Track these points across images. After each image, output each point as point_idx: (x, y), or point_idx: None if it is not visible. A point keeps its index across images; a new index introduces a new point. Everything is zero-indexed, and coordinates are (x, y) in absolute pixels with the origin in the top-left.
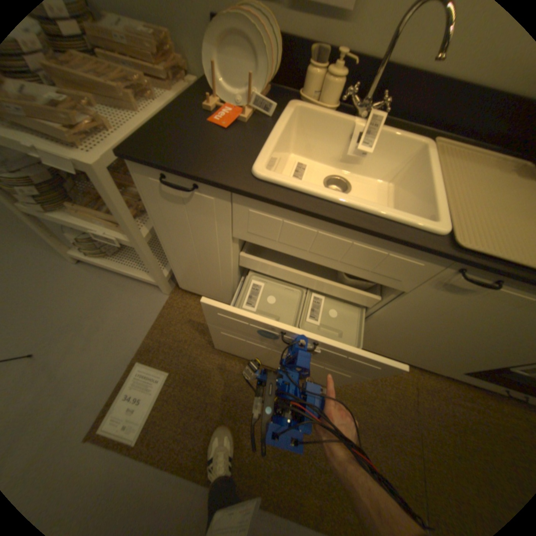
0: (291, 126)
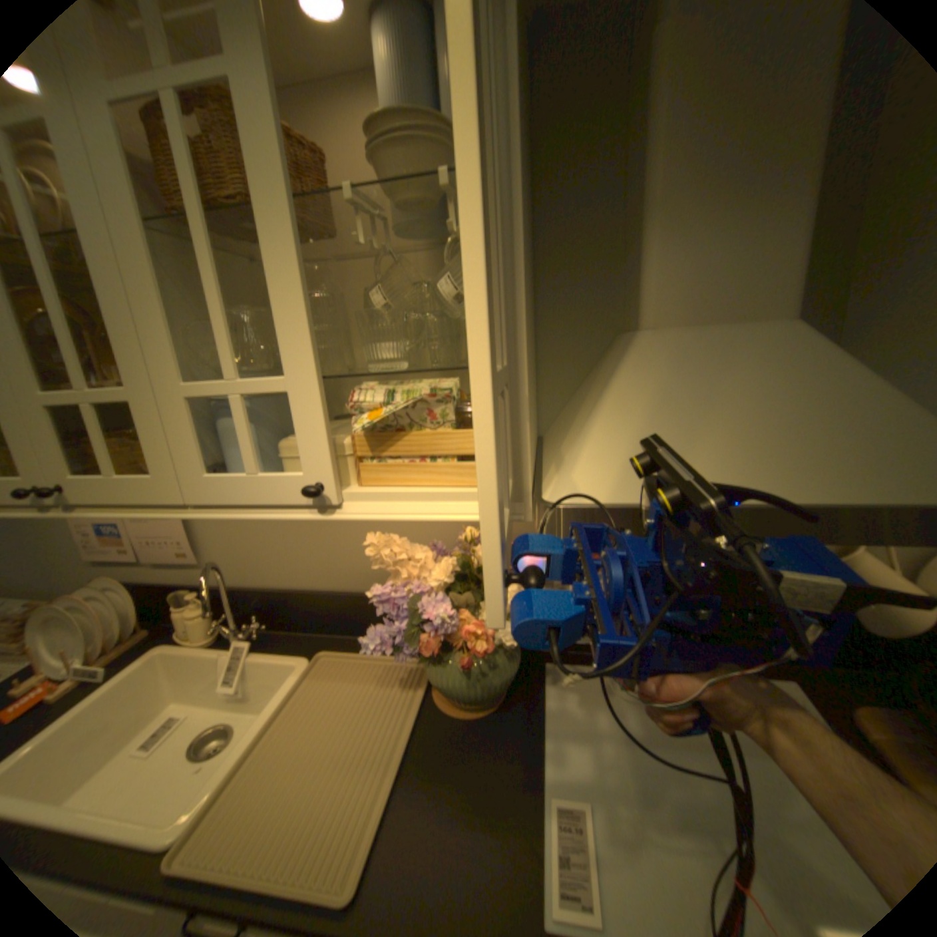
0: (143, 680)
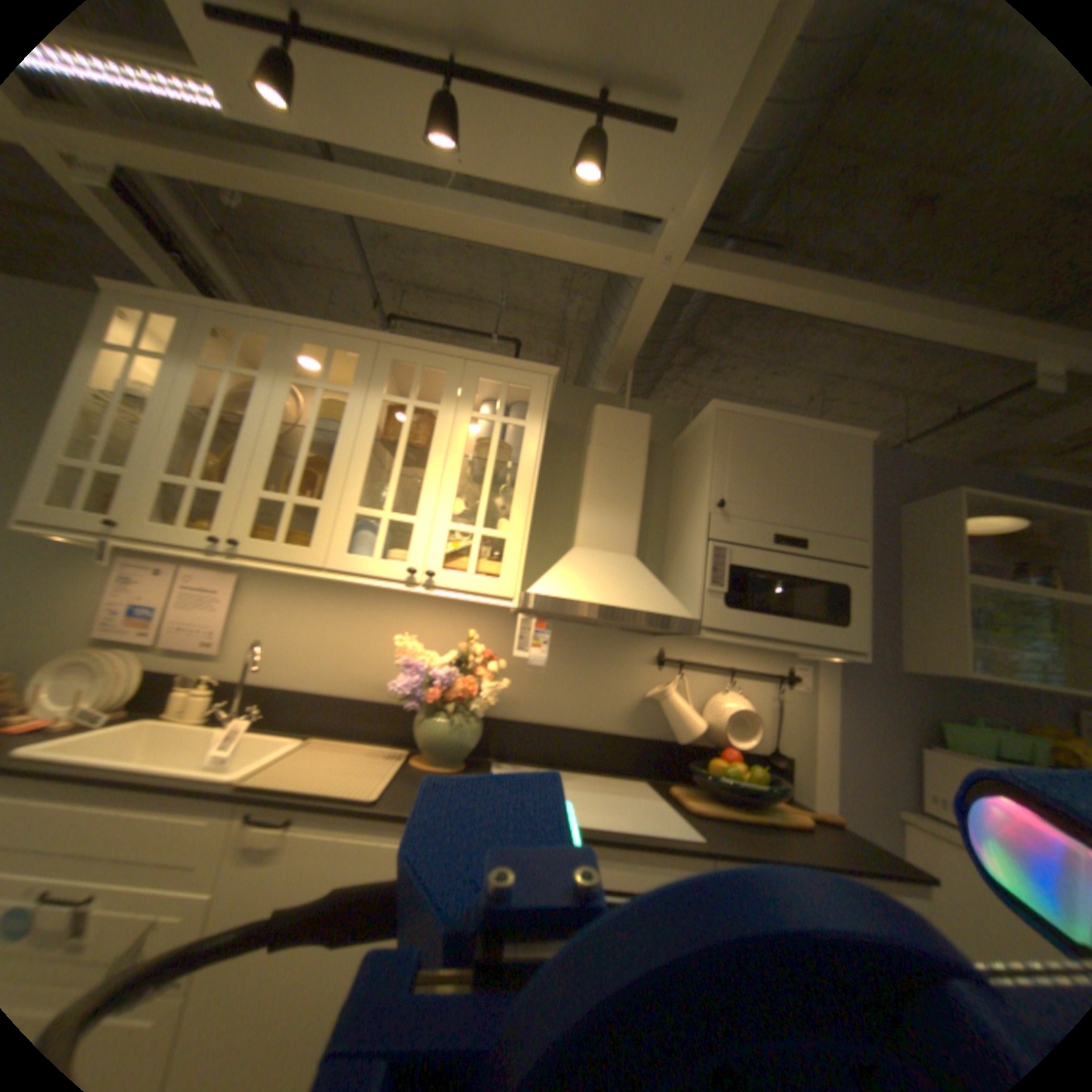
0: (125, 743)
